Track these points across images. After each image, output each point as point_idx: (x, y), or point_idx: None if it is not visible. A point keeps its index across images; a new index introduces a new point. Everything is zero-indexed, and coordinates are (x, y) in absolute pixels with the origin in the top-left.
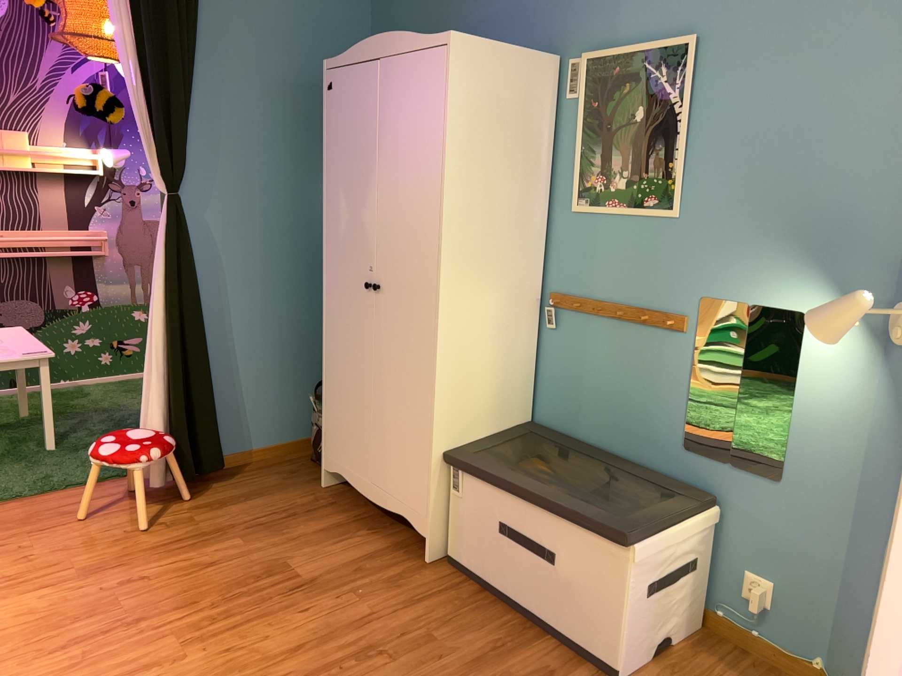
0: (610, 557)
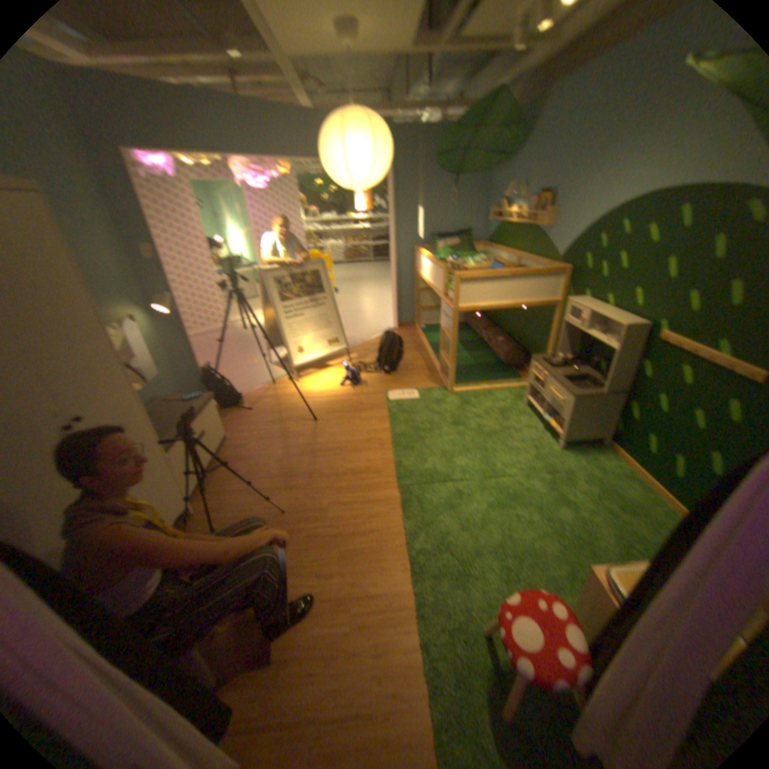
0: (212, 406)
